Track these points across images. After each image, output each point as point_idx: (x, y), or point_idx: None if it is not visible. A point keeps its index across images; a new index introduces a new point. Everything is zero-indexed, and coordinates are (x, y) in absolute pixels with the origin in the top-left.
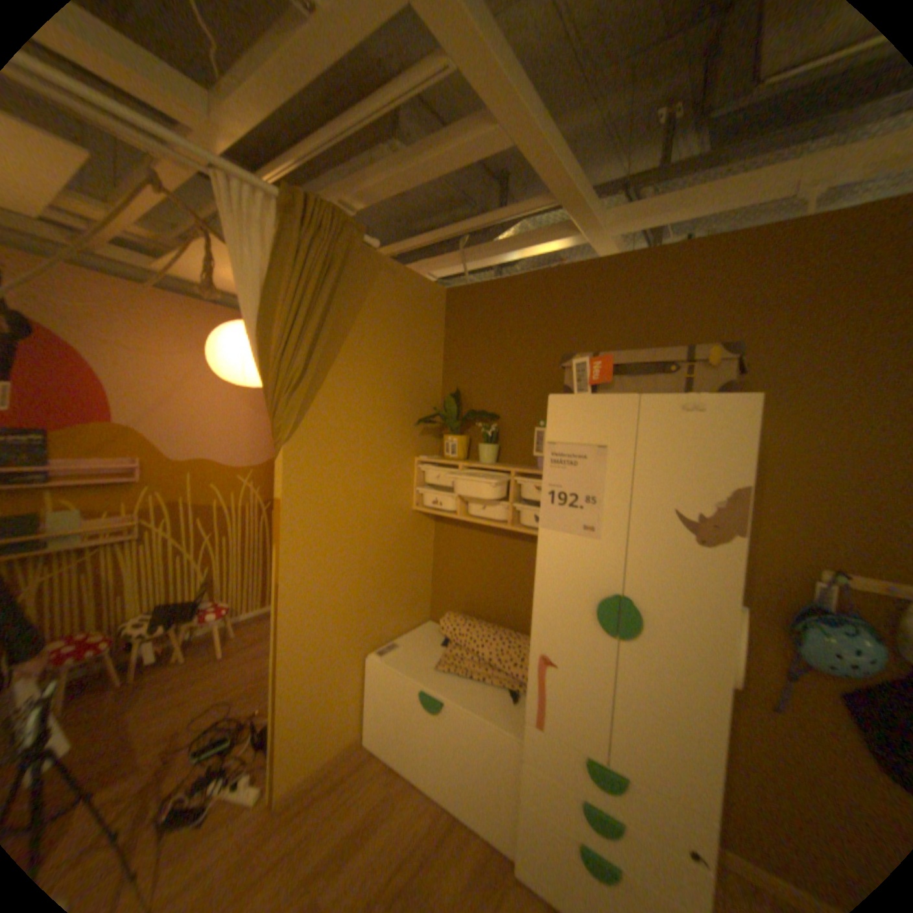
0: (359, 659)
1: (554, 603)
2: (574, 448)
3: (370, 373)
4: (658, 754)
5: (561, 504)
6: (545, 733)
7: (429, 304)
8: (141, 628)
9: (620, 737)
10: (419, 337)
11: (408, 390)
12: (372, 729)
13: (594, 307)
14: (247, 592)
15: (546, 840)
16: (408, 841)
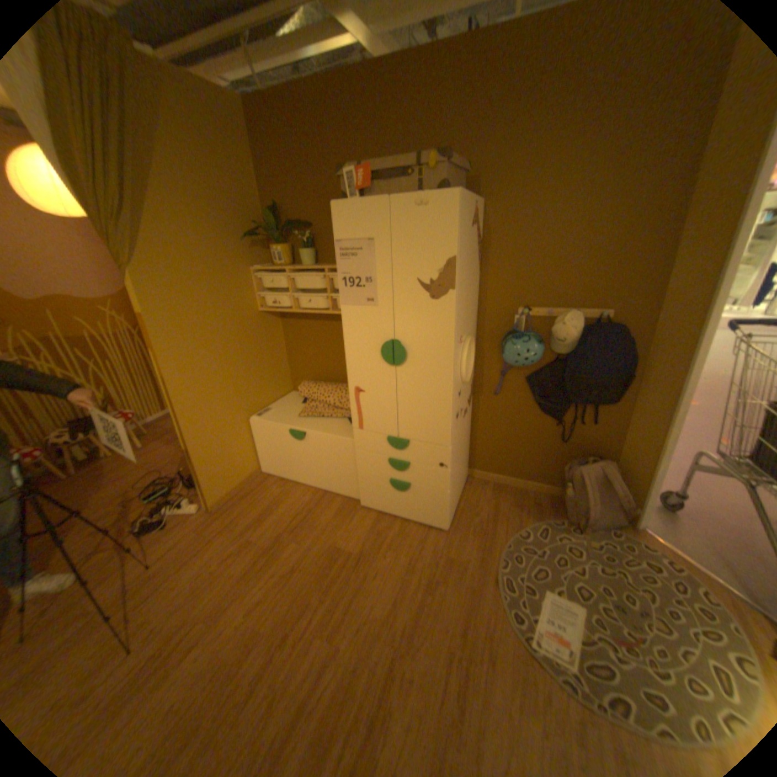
0: (244, 422)
1: (357, 354)
2: (353, 244)
3: (186, 194)
4: (421, 423)
5: (351, 287)
6: (364, 431)
7: (227, 115)
8: (62, 439)
9: (402, 420)
10: (225, 152)
11: (228, 207)
12: (265, 461)
13: (370, 114)
14: (144, 402)
15: (373, 484)
16: (298, 507)
